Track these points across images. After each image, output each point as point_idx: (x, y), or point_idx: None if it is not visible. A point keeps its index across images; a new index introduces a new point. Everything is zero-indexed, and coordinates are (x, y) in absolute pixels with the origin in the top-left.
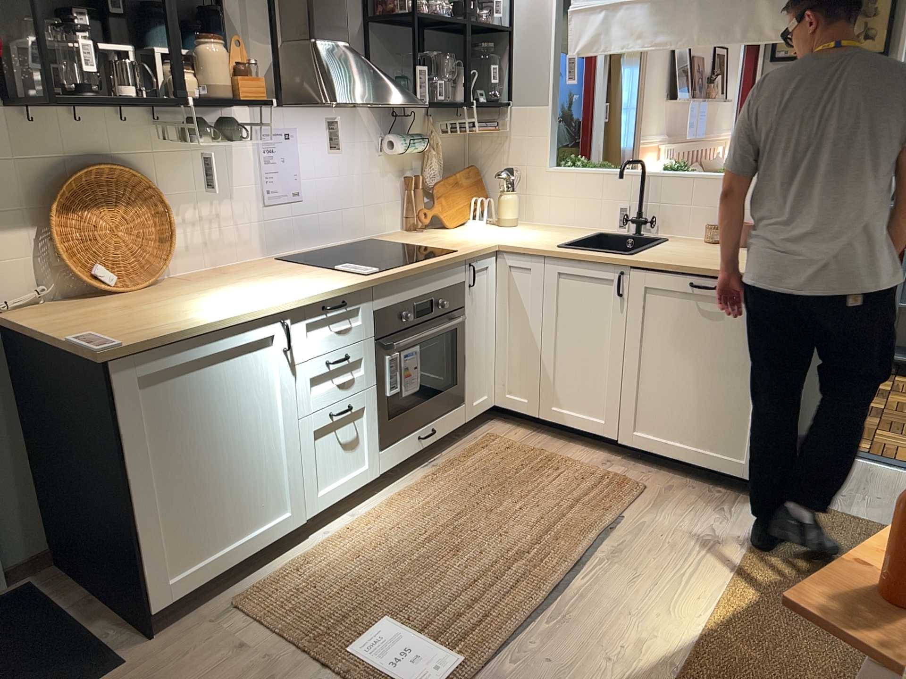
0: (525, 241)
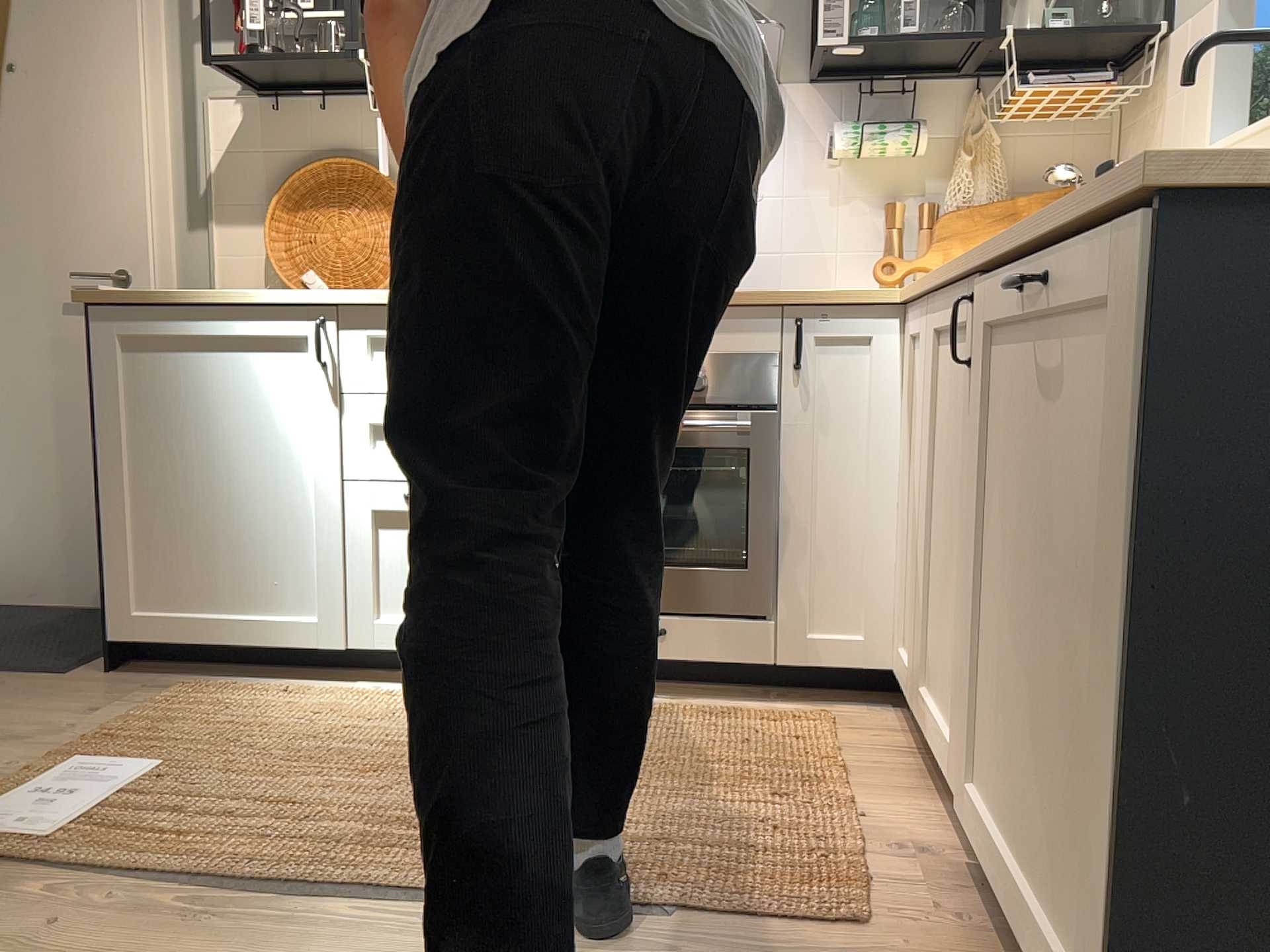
0: None
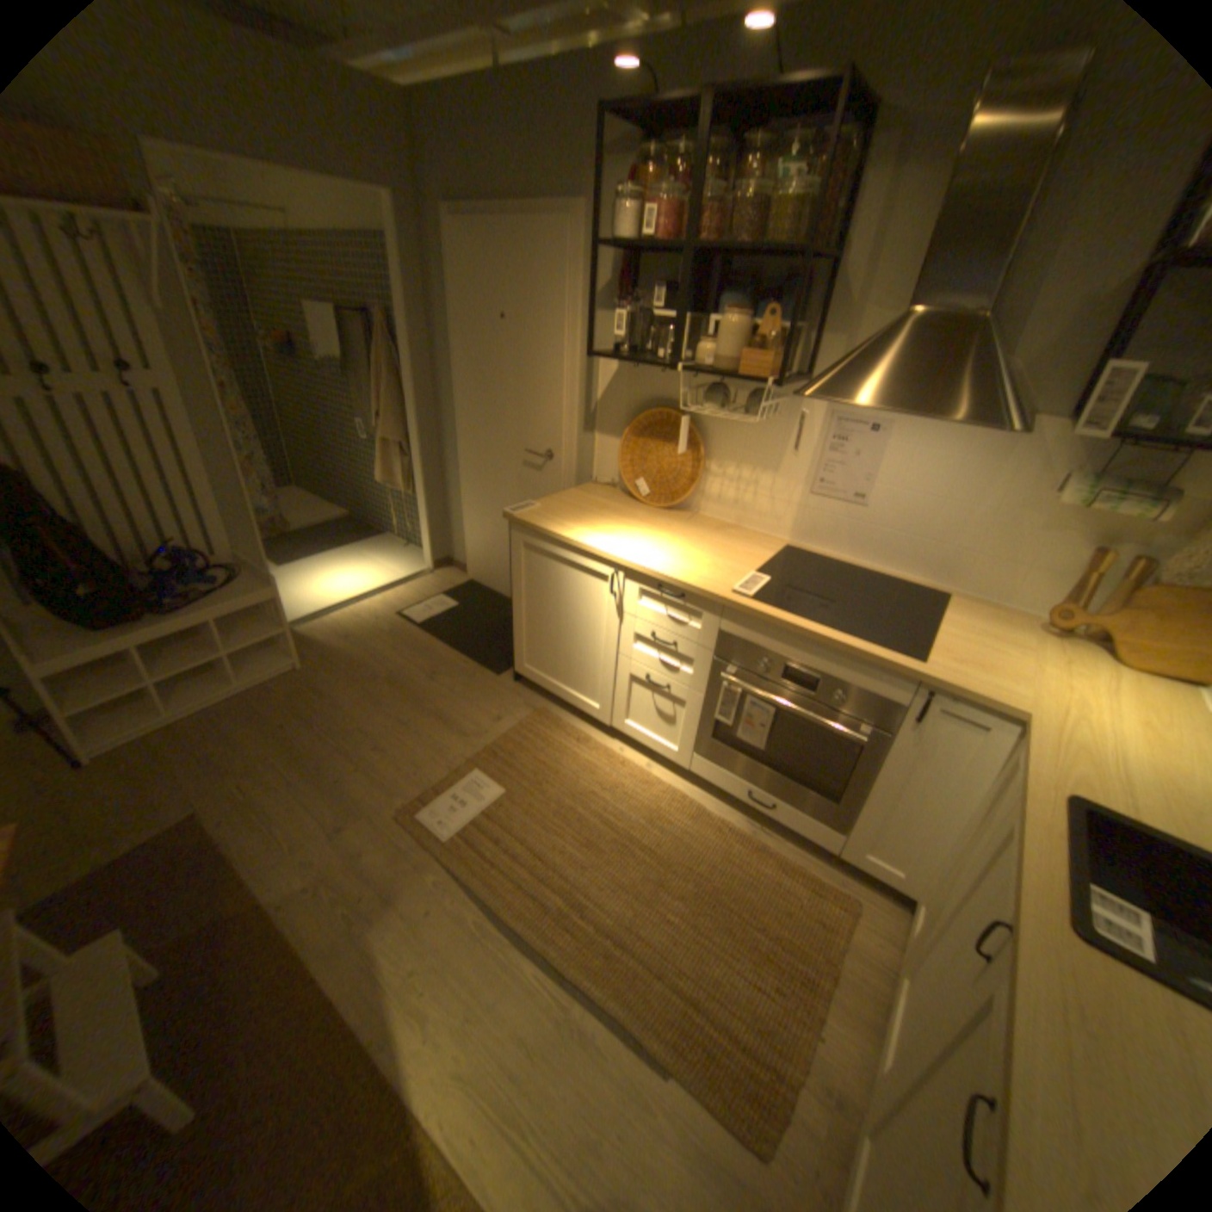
0: (1093, 753)
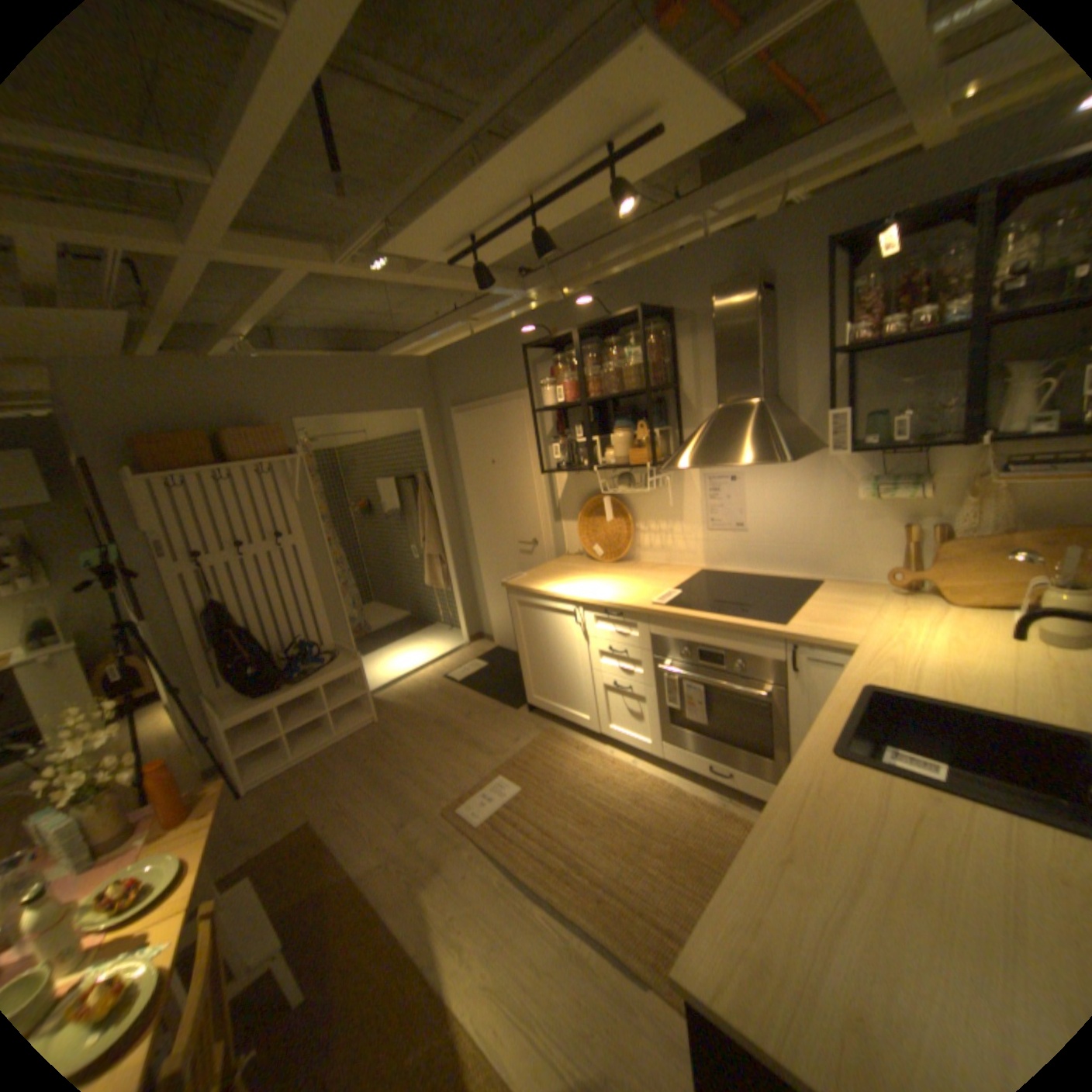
0: (898, 662)
